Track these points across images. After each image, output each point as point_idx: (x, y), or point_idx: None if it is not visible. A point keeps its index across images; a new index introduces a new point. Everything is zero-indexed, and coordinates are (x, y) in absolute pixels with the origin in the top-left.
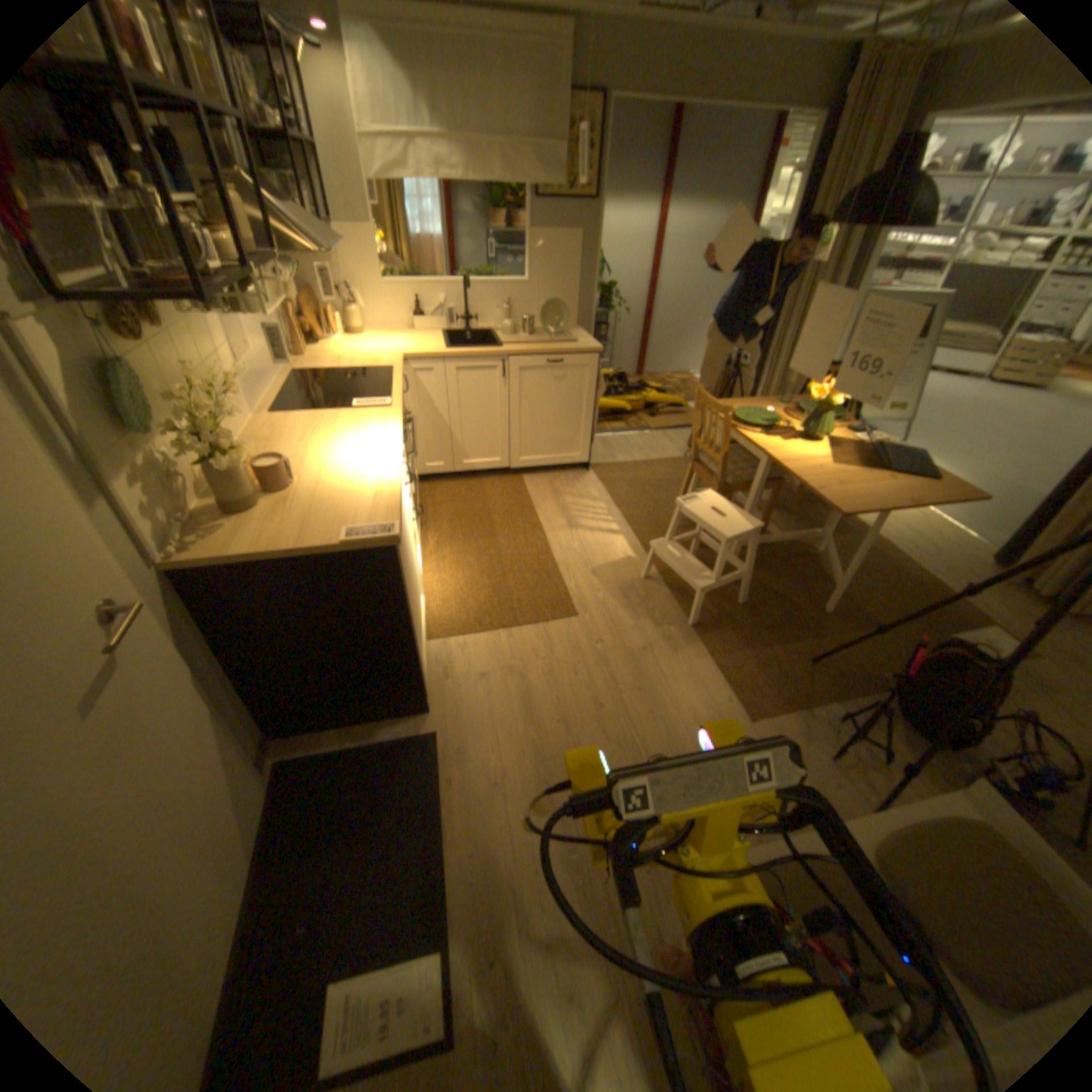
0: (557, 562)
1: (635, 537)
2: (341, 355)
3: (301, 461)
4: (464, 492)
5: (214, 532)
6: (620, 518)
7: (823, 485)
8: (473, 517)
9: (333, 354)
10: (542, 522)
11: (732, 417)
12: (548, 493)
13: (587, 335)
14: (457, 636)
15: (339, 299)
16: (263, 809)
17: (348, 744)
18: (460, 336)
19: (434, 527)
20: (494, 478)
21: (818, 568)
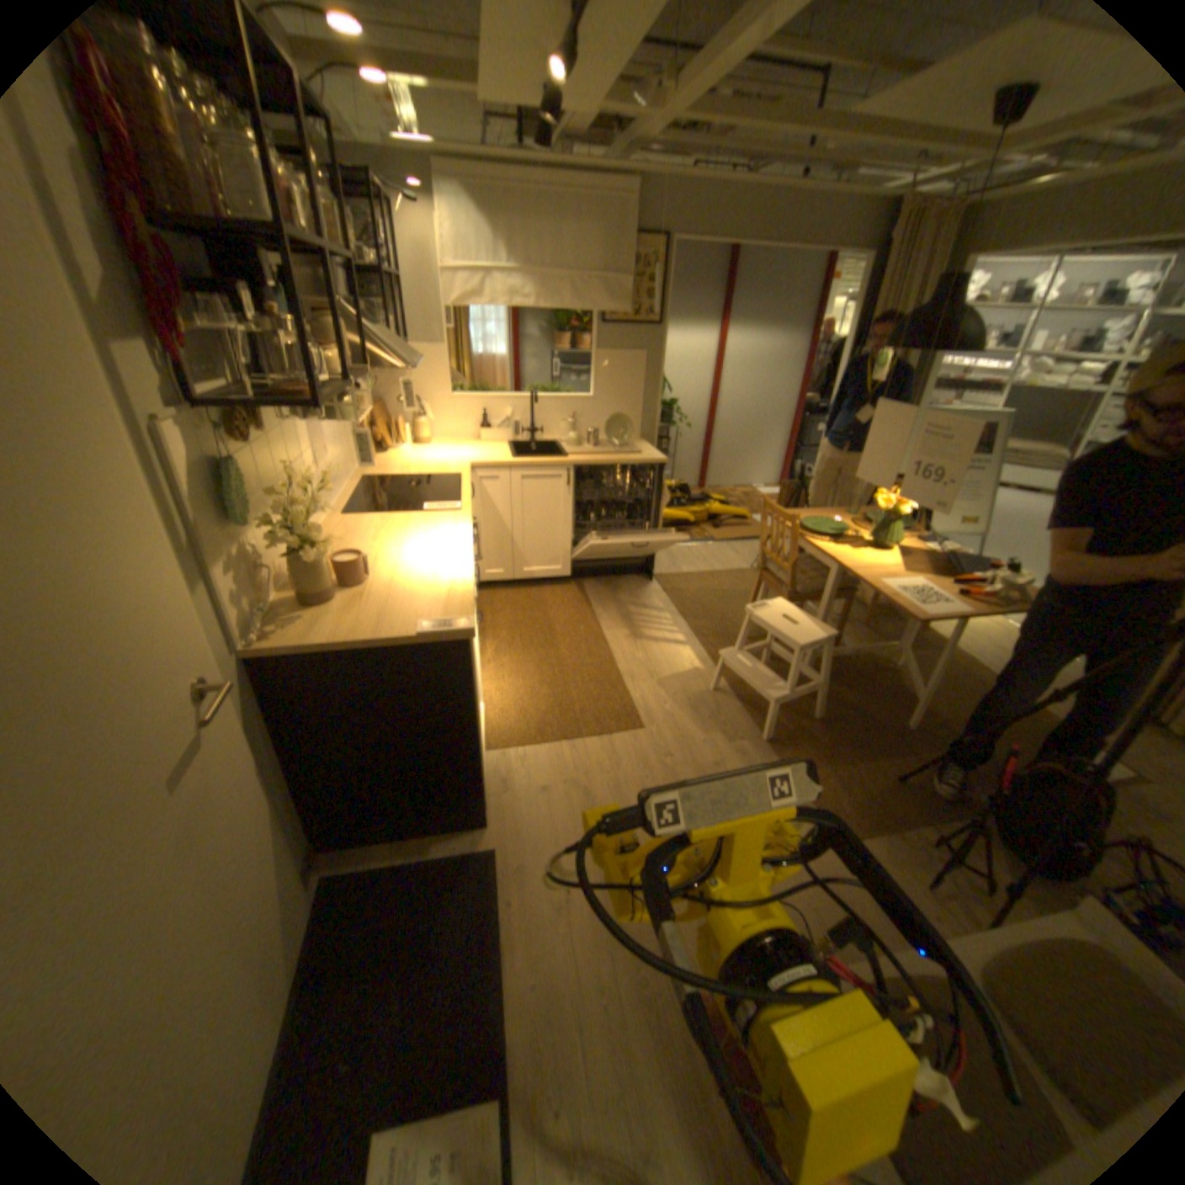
0: (622, 672)
1: (703, 648)
2: (409, 463)
3: (375, 559)
4: (524, 600)
5: (293, 623)
6: (686, 629)
7: (896, 592)
8: (533, 625)
9: (402, 462)
10: (605, 631)
11: (799, 526)
12: (610, 602)
13: (650, 448)
14: (517, 747)
15: (409, 412)
16: (307, 929)
17: (400, 860)
18: (525, 447)
19: (492, 635)
20: (554, 586)
21: (898, 682)
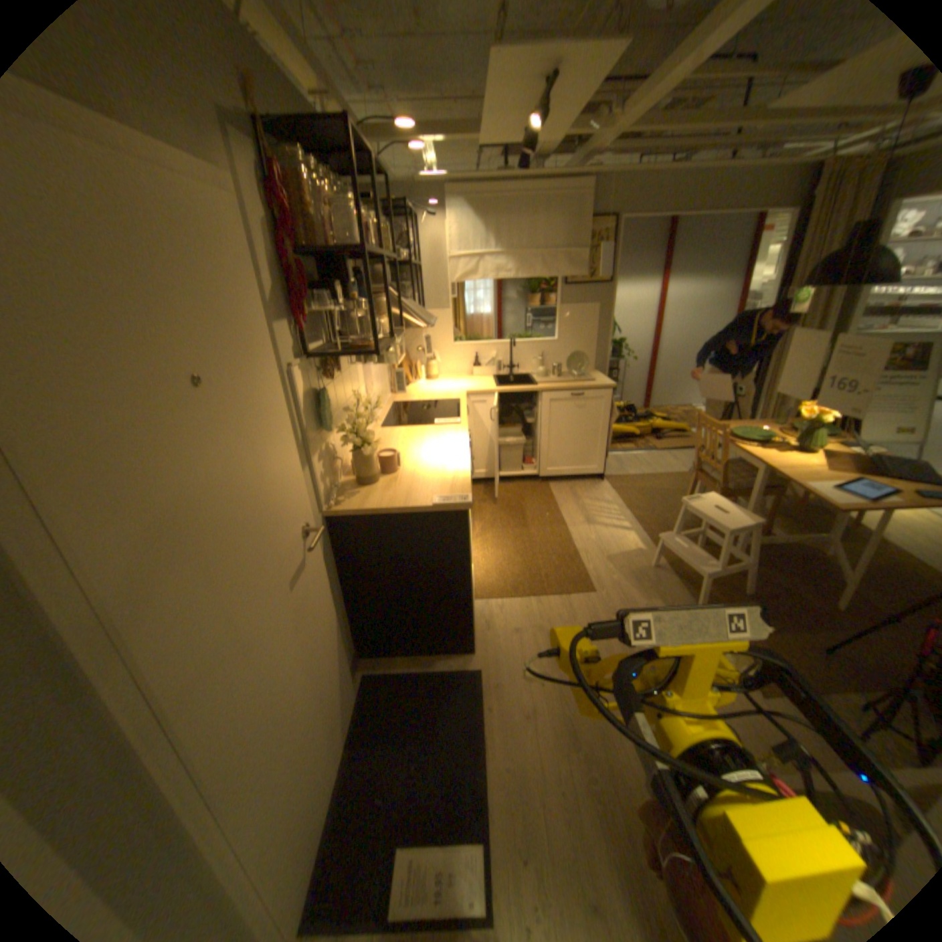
0: (577, 550)
1: (645, 534)
2: (423, 393)
3: (402, 457)
4: (501, 493)
5: (353, 496)
6: (631, 519)
7: (818, 488)
8: (508, 512)
9: (417, 393)
10: (564, 518)
11: (729, 435)
12: (568, 497)
13: (601, 377)
14: (496, 599)
15: (423, 358)
16: (352, 709)
17: (412, 671)
18: (504, 379)
19: (478, 518)
20: (524, 484)
21: (827, 571)
